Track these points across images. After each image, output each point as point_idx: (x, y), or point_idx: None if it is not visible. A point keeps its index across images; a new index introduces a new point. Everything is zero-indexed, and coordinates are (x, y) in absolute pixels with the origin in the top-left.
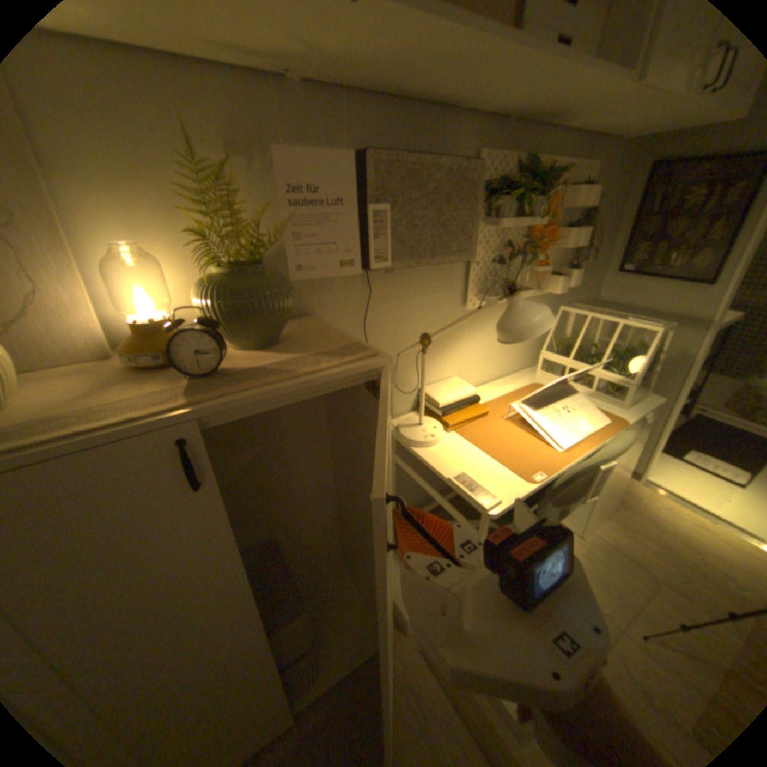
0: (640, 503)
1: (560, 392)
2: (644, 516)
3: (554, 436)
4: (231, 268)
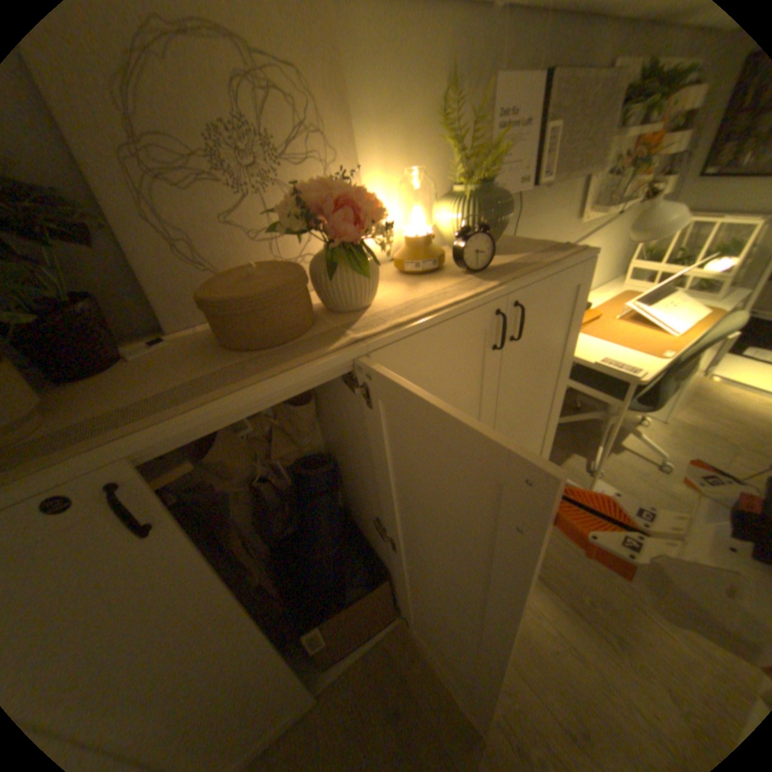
0: (710, 393)
1: (664, 291)
2: (715, 402)
3: (669, 326)
4: (480, 186)
